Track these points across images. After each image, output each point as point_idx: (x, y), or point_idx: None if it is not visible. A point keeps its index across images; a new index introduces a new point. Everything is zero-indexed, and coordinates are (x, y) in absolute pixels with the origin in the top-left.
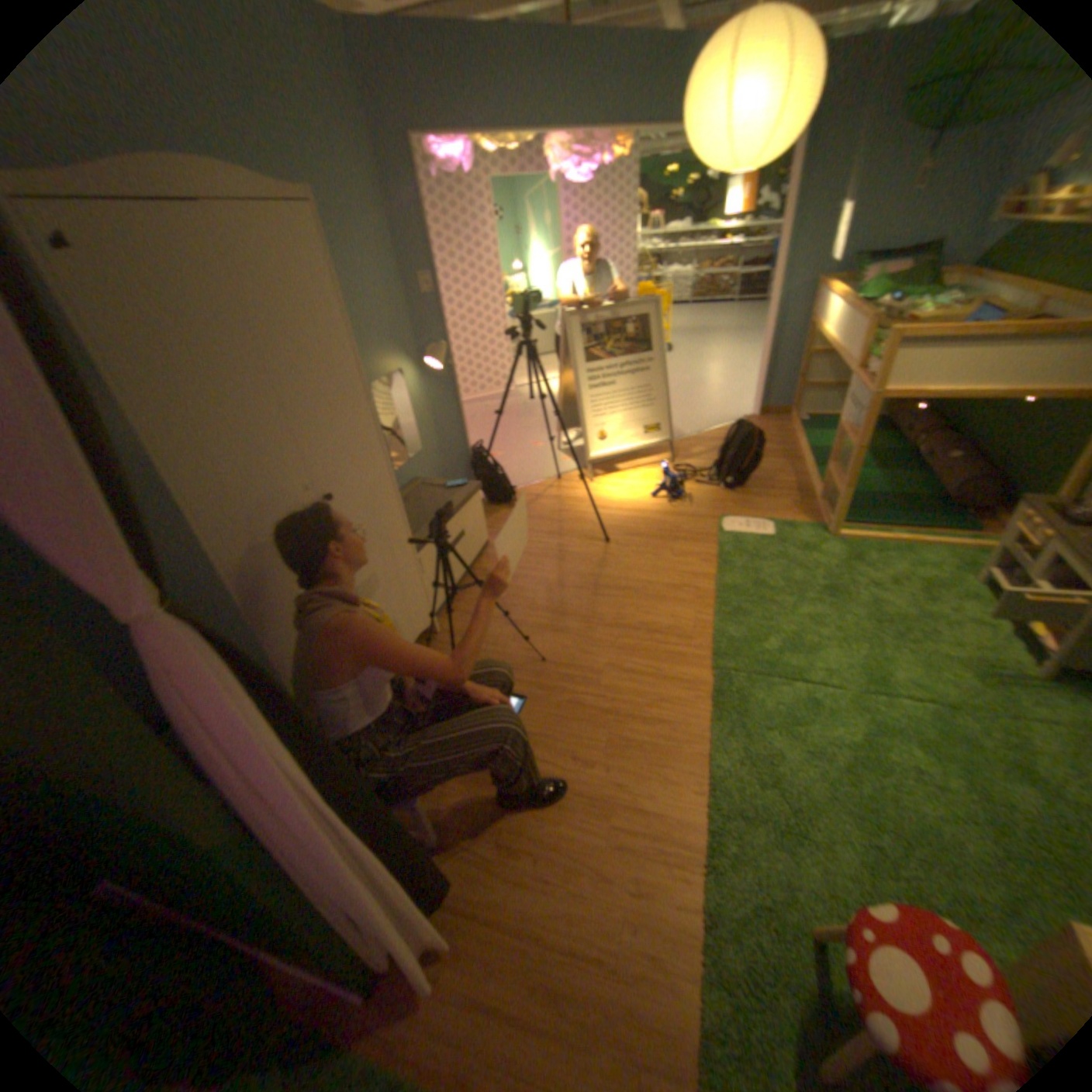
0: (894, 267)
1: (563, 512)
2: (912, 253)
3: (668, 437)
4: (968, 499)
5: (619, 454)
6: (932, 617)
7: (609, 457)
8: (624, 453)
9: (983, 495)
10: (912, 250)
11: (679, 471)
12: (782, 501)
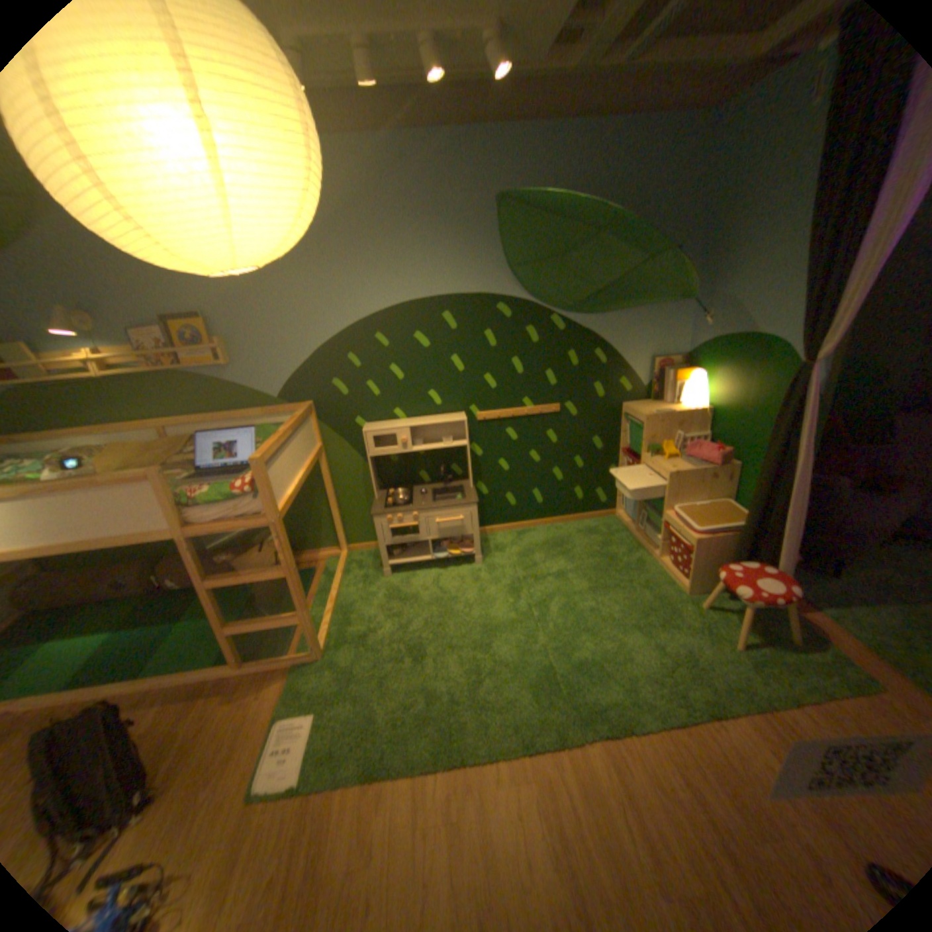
0: None
1: None
2: None
3: None
4: None
5: None
6: (434, 600)
7: None
8: None
9: None
10: None
11: None
12: (213, 715)
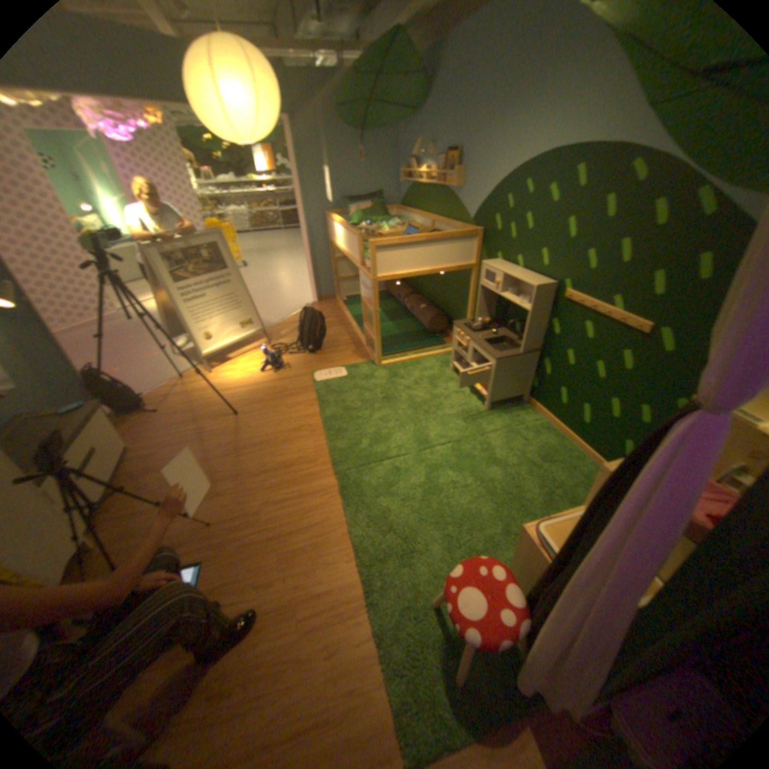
0: (364, 206)
1: (194, 401)
2: (370, 198)
3: (263, 327)
4: (434, 329)
5: (229, 346)
6: (437, 397)
7: (222, 350)
8: (233, 344)
9: (440, 326)
10: (370, 196)
11: (277, 348)
12: (346, 353)
